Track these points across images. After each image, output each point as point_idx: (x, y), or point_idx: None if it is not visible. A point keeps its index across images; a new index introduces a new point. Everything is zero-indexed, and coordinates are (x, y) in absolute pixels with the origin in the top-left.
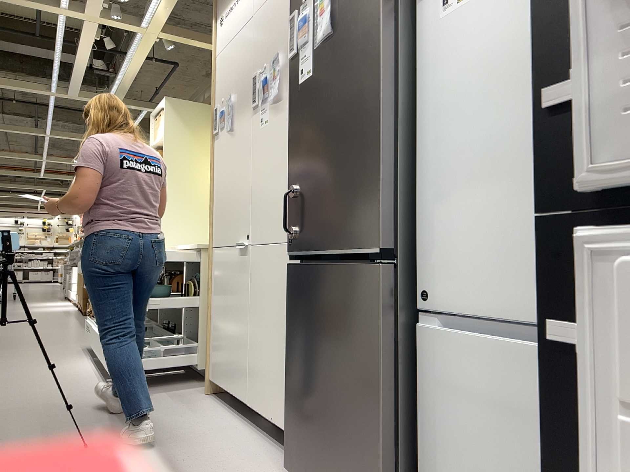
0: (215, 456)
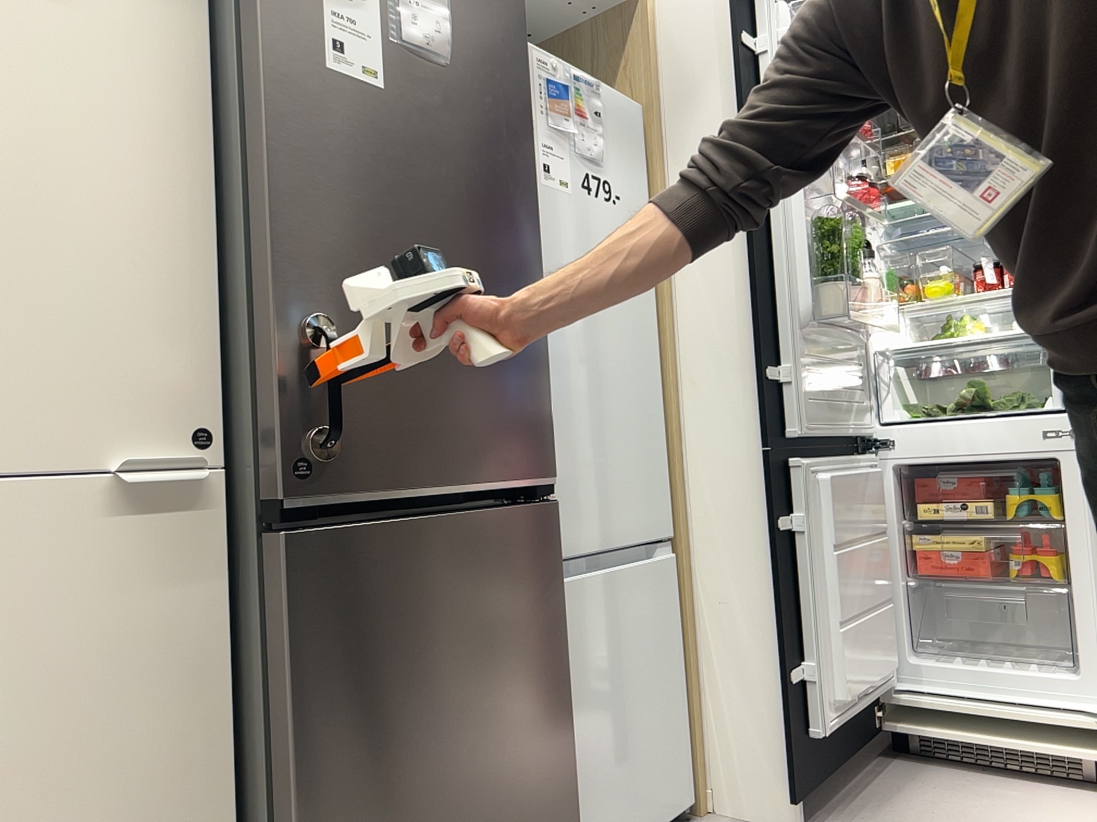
0: None
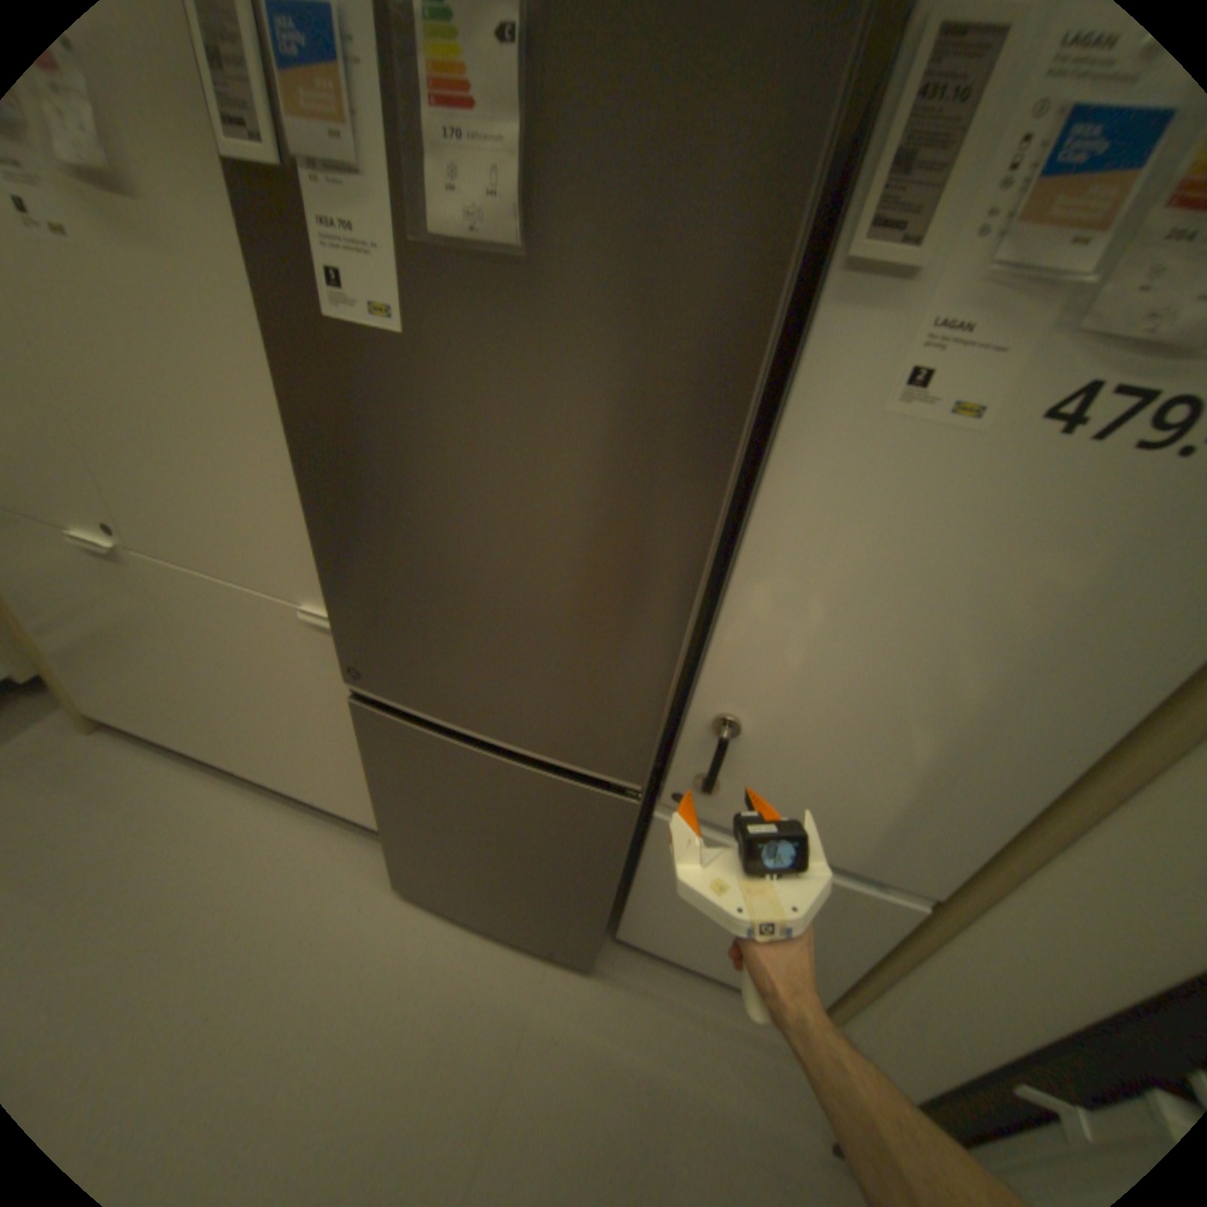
0: (249, 902)
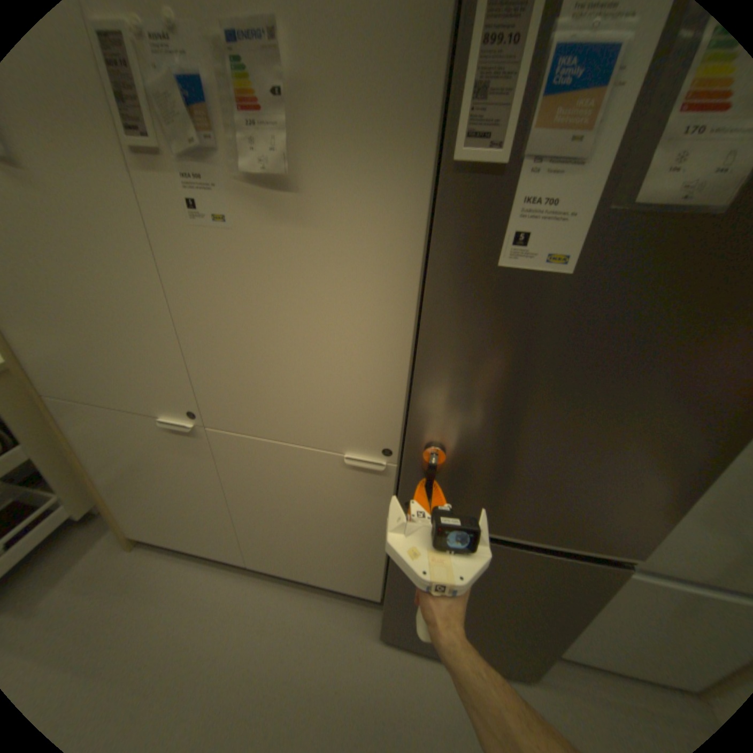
0: (281, 667)
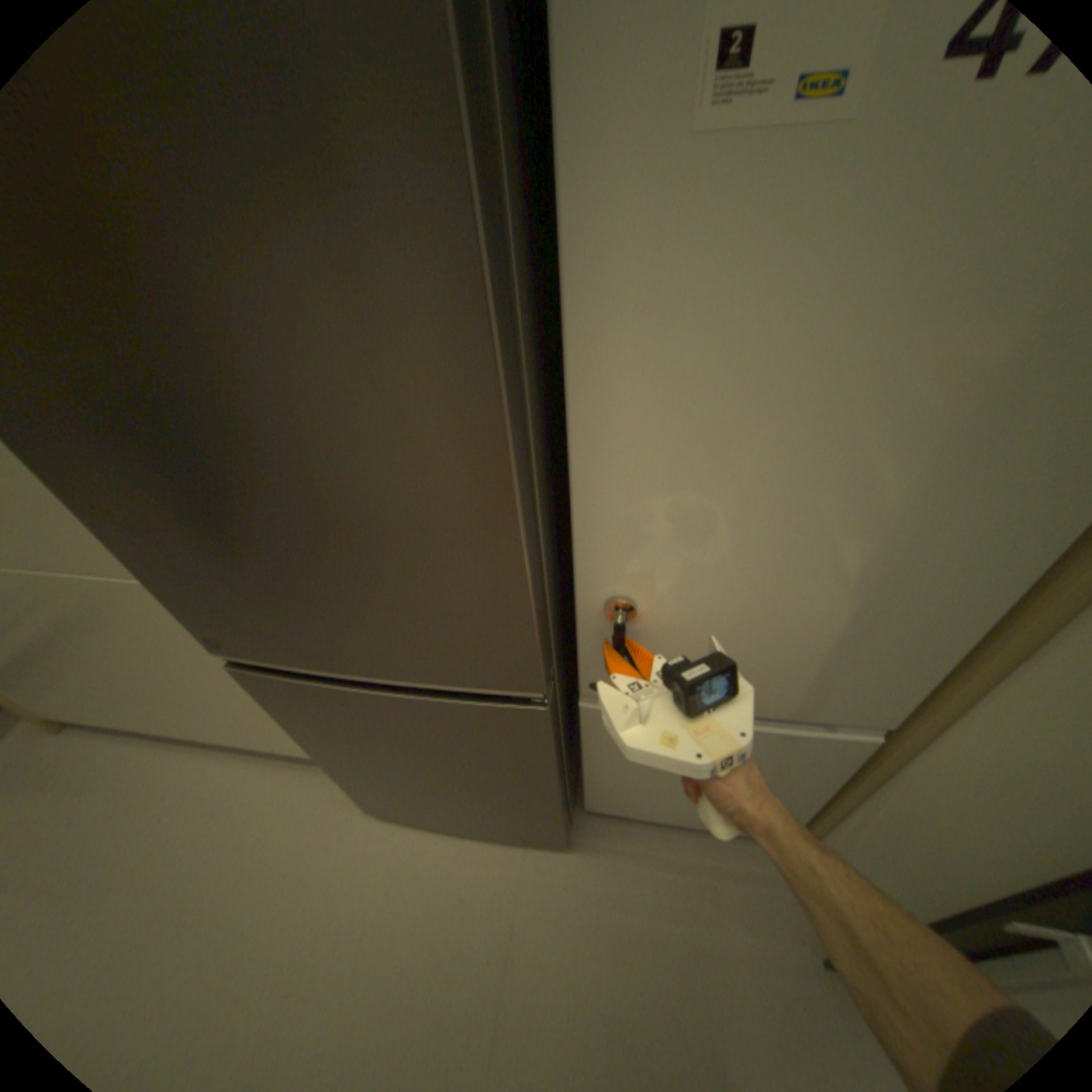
0: (235, 856)
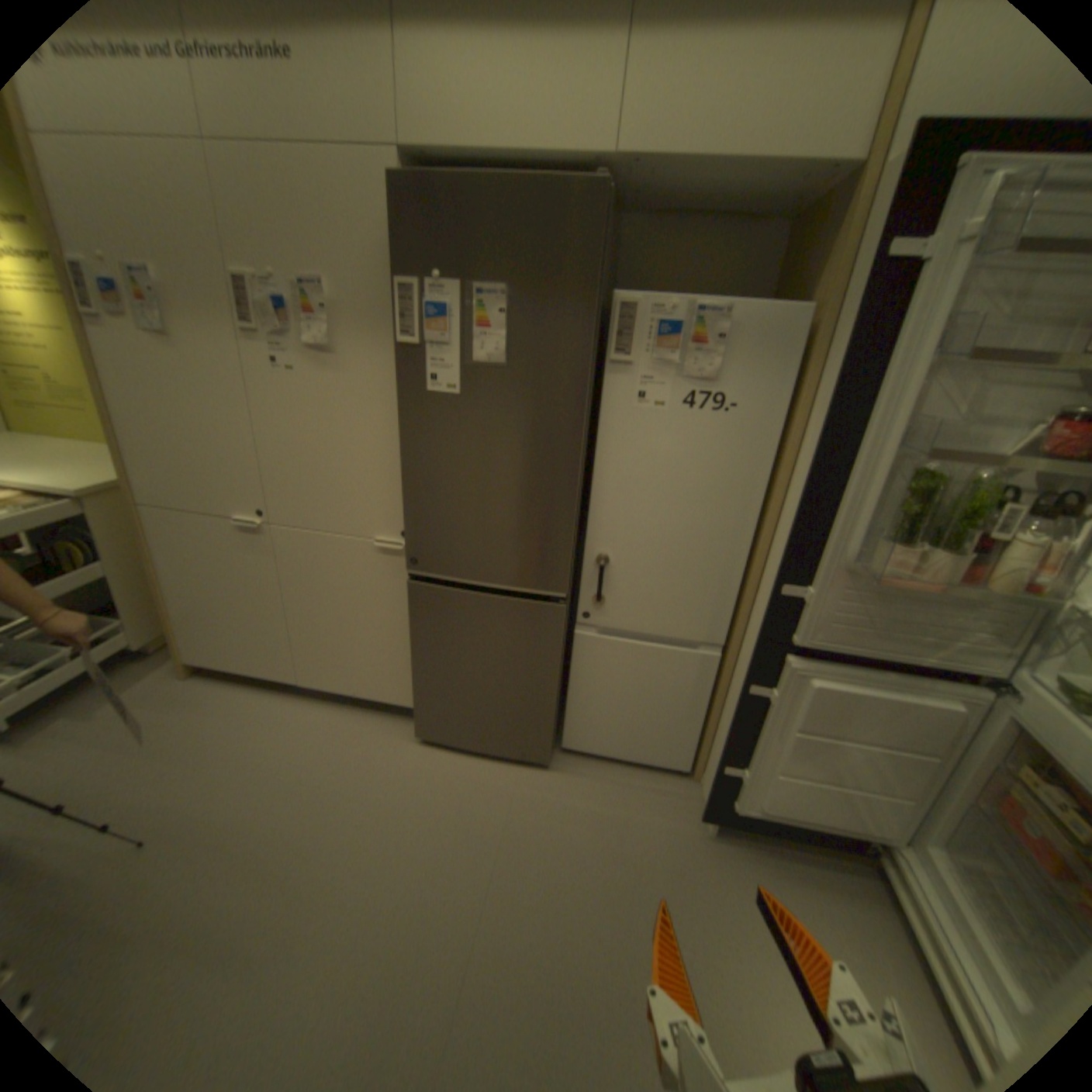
0: (322, 755)
